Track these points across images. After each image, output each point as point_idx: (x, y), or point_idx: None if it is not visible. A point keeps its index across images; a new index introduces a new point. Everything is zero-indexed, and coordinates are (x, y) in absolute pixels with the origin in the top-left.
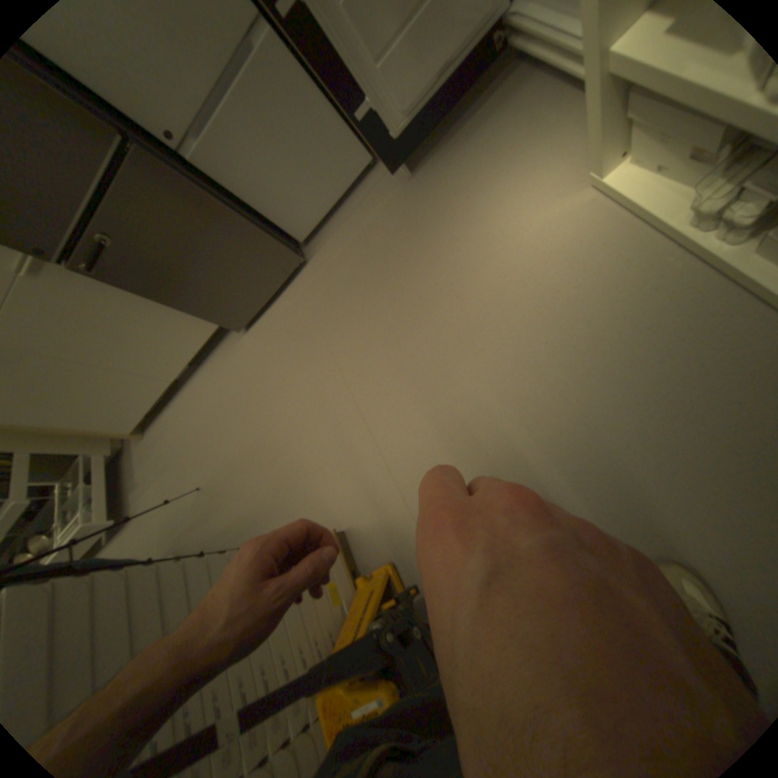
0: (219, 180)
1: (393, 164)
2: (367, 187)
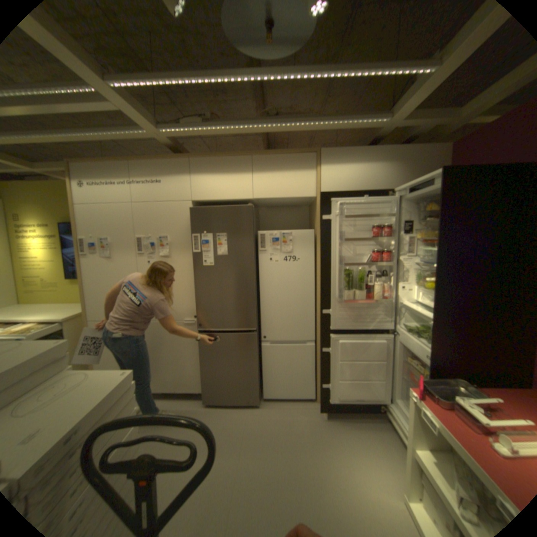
0: (262, 357)
1: (323, 411)
2: (305, 407)
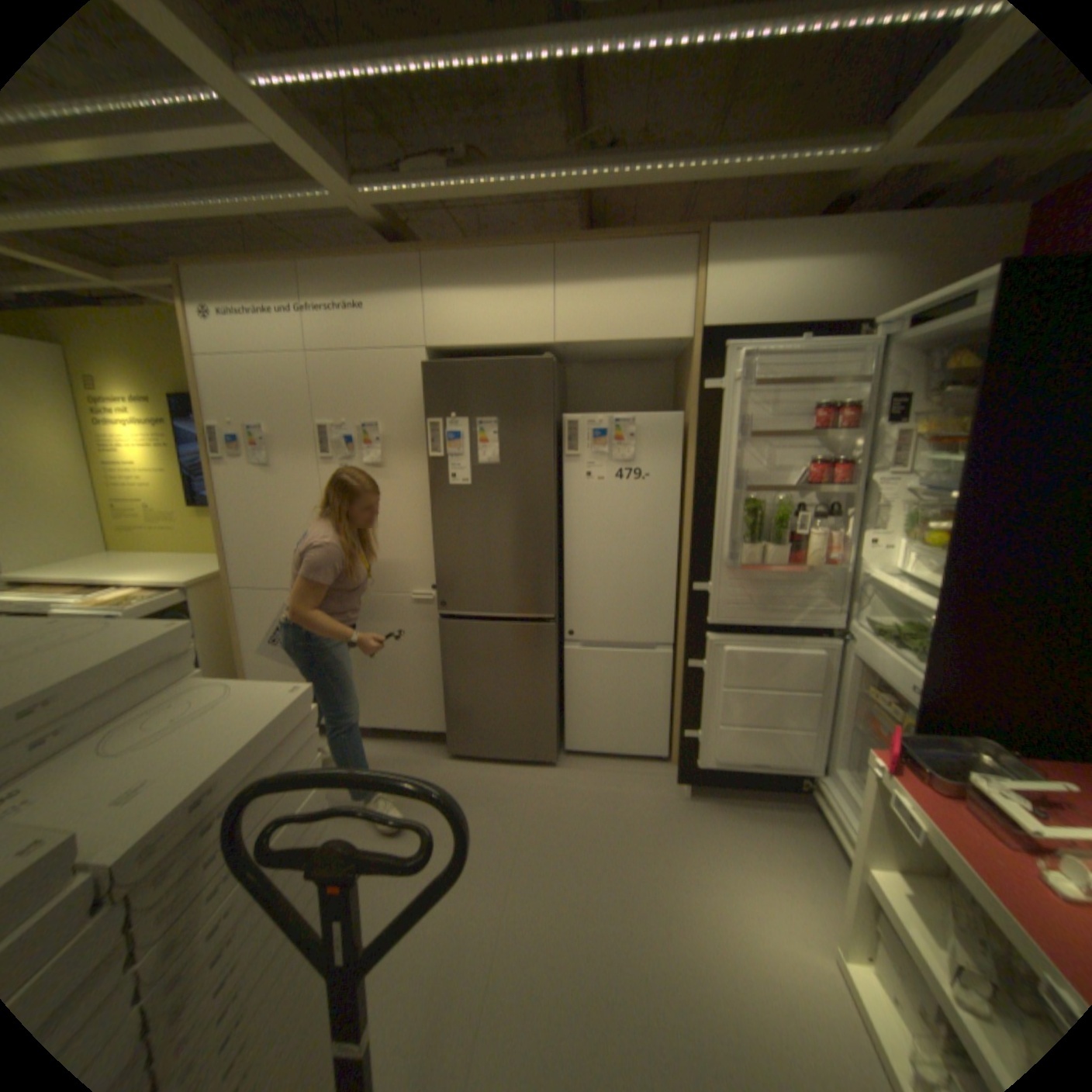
0: (566, 671)
1: (683, 781)
2: (647, 771)
